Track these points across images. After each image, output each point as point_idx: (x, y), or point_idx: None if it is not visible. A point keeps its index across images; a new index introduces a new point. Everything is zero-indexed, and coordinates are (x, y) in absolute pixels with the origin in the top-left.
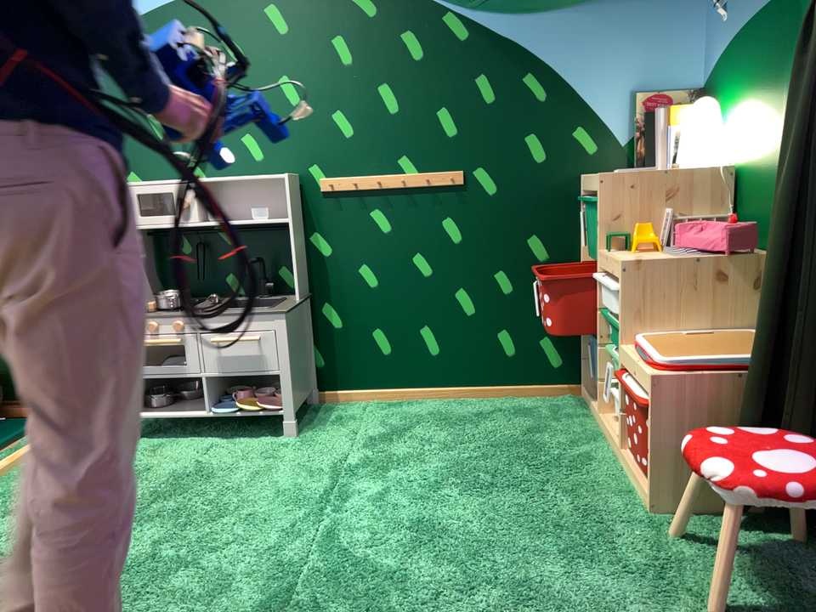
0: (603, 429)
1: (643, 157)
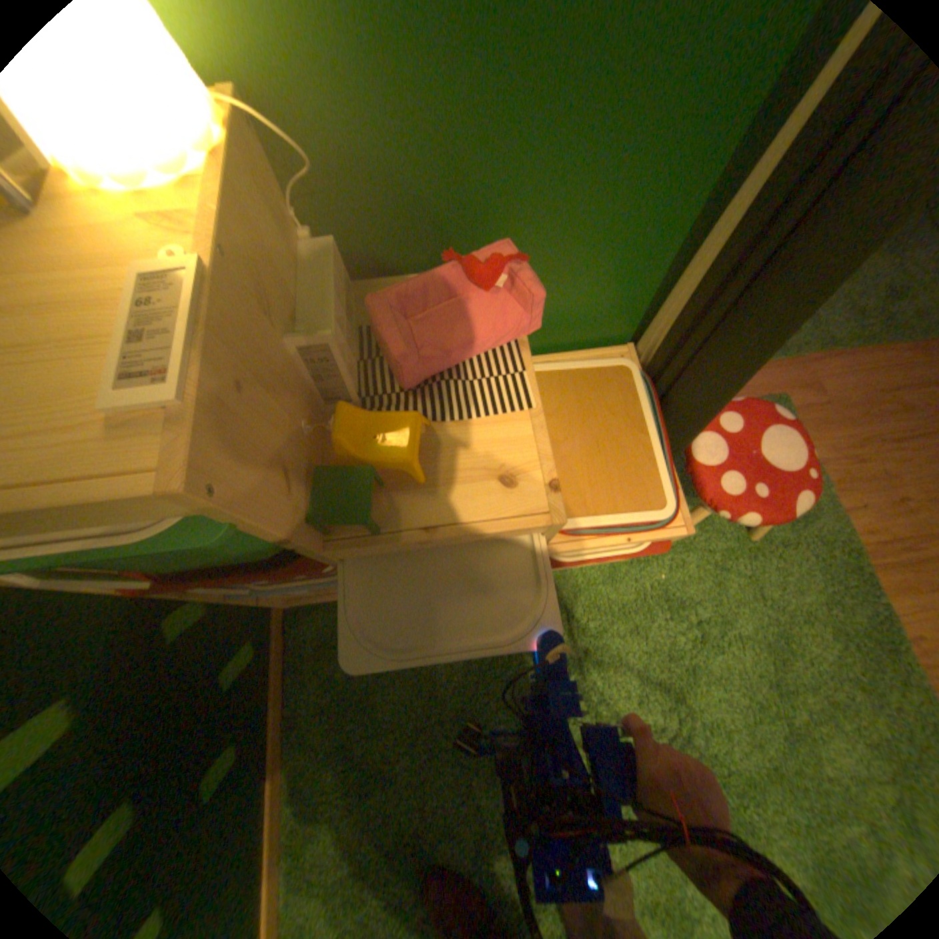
0: None
1: None
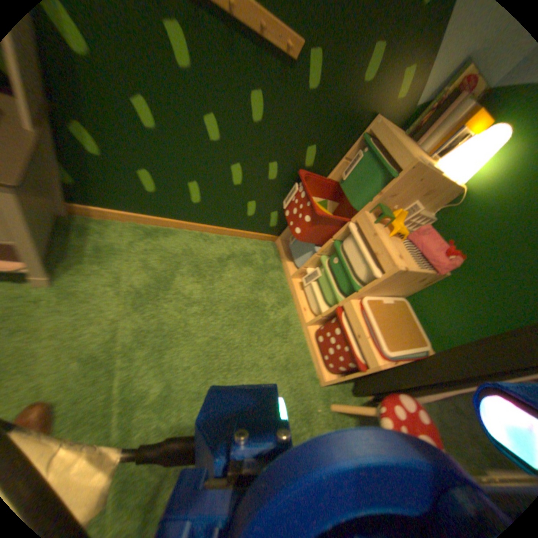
0: (290, 287)
1: (420, 127)
